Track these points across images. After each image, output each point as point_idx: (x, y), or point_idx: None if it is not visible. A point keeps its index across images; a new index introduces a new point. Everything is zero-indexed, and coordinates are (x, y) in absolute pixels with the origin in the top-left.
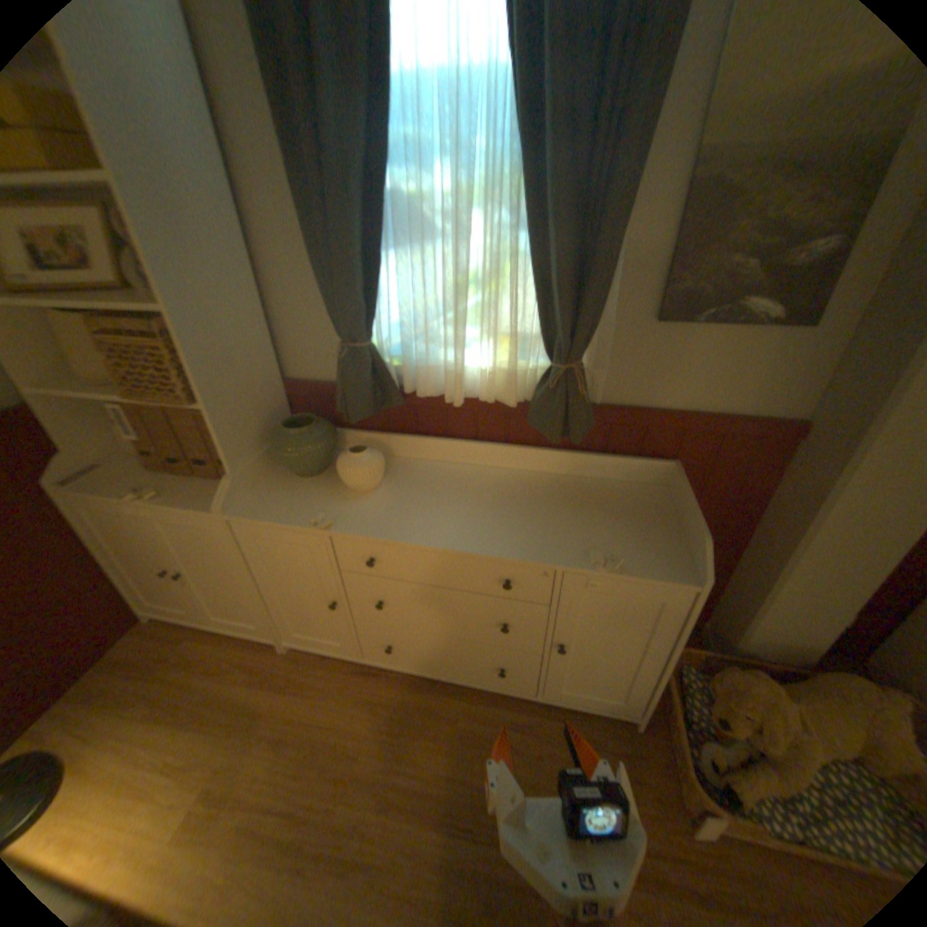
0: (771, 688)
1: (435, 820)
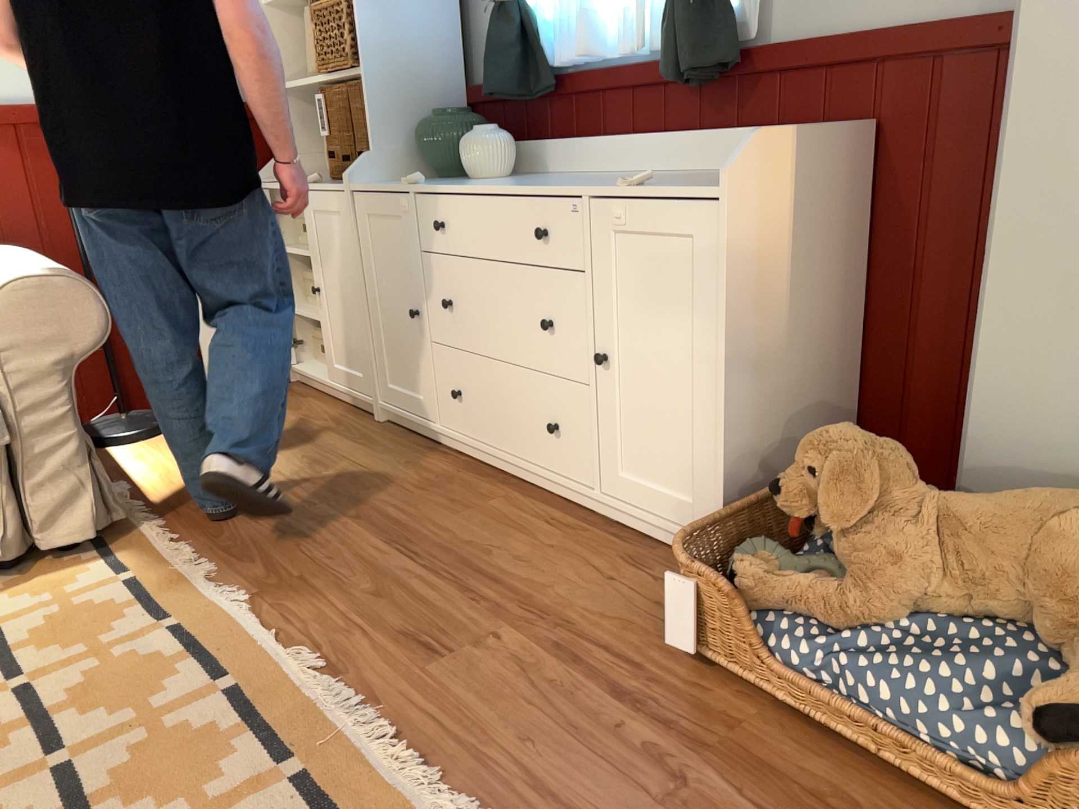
0: (873, 442)
1: (390, 539)
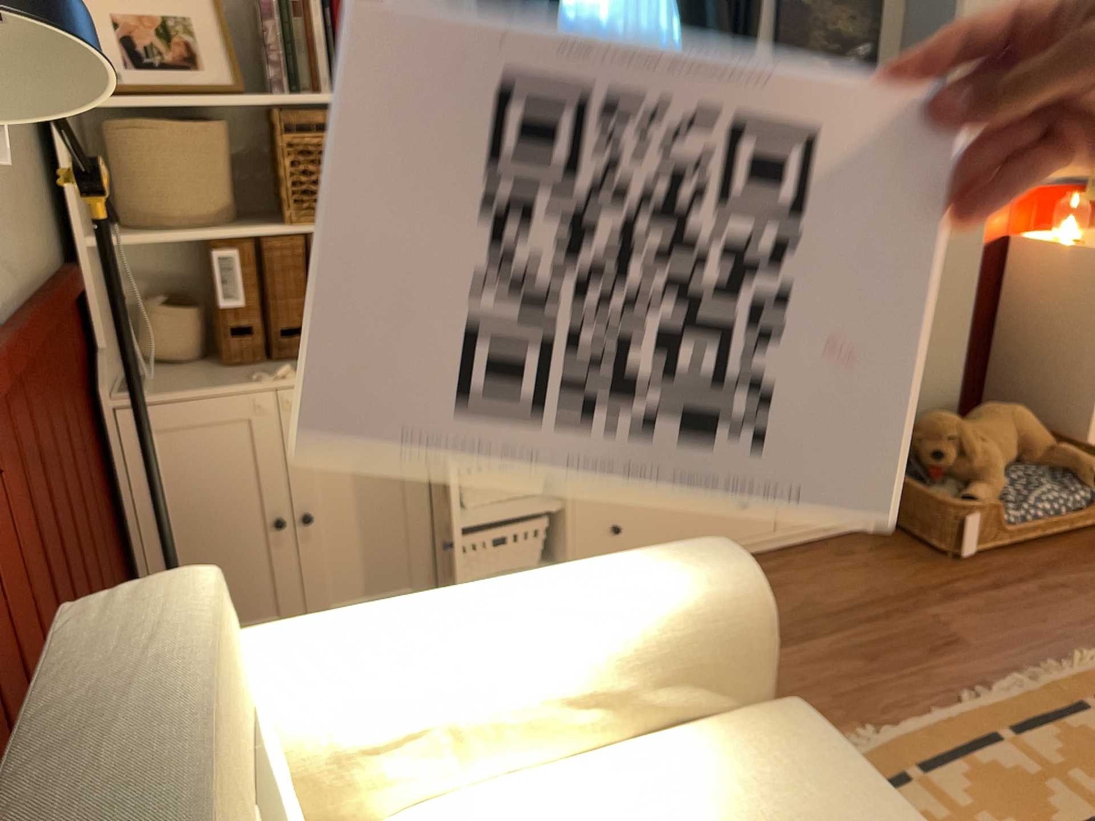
0: (952, 415)
1: None
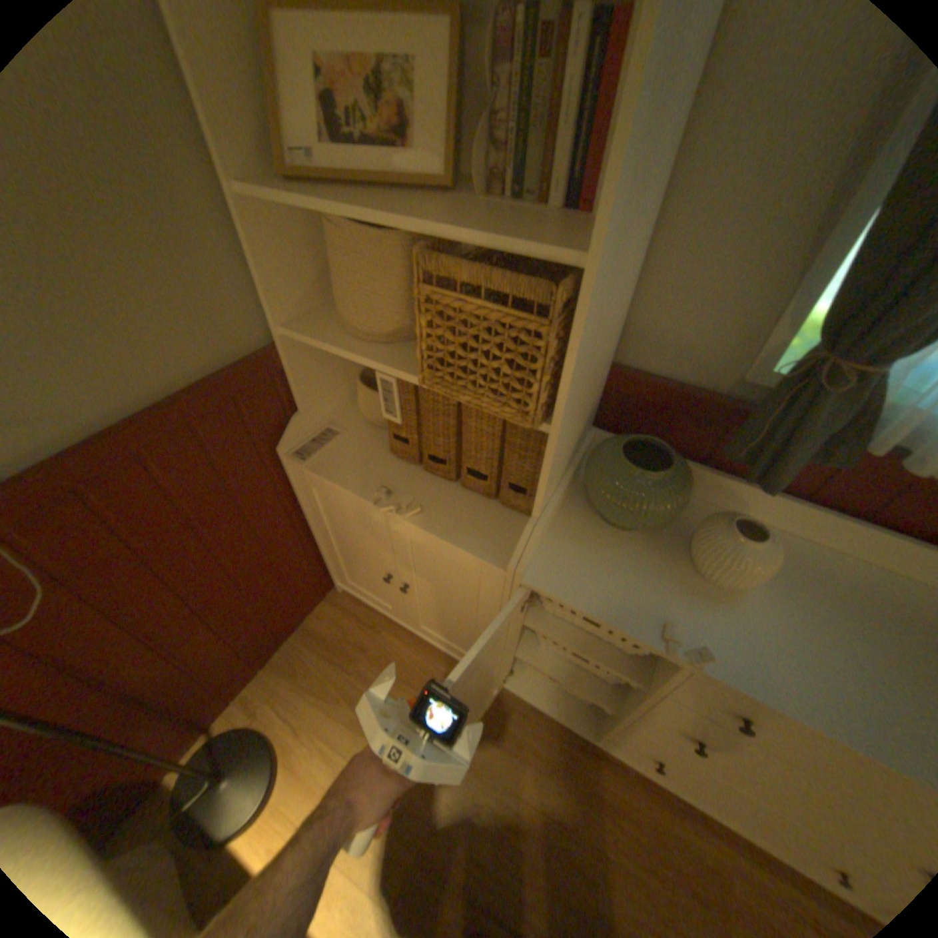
0: None
1: None
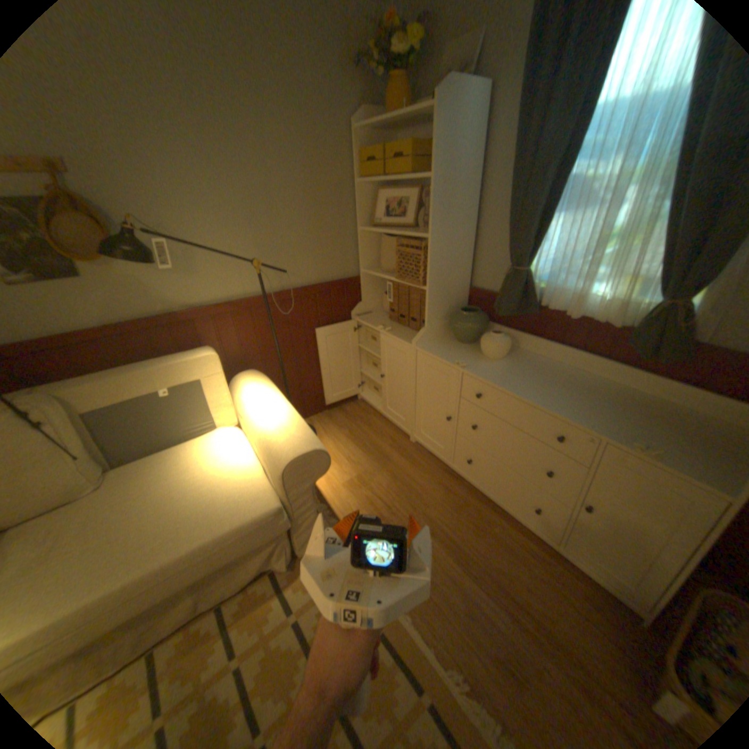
0: None
1: (458, 559)
